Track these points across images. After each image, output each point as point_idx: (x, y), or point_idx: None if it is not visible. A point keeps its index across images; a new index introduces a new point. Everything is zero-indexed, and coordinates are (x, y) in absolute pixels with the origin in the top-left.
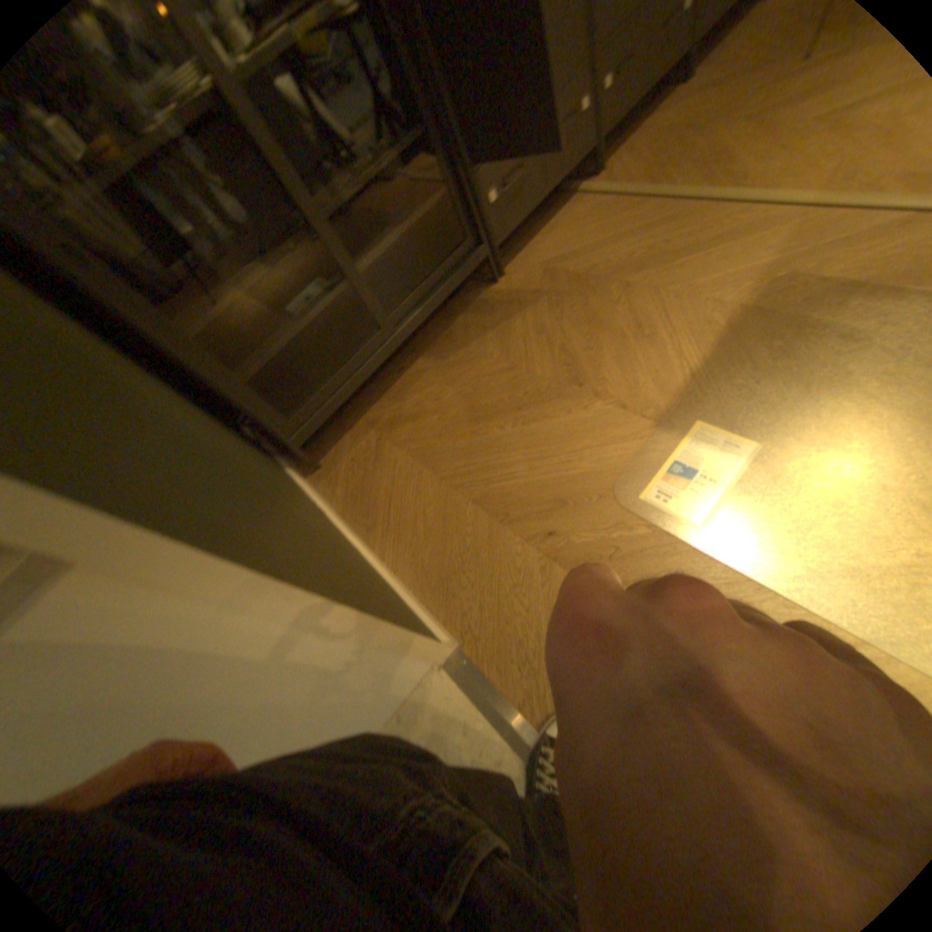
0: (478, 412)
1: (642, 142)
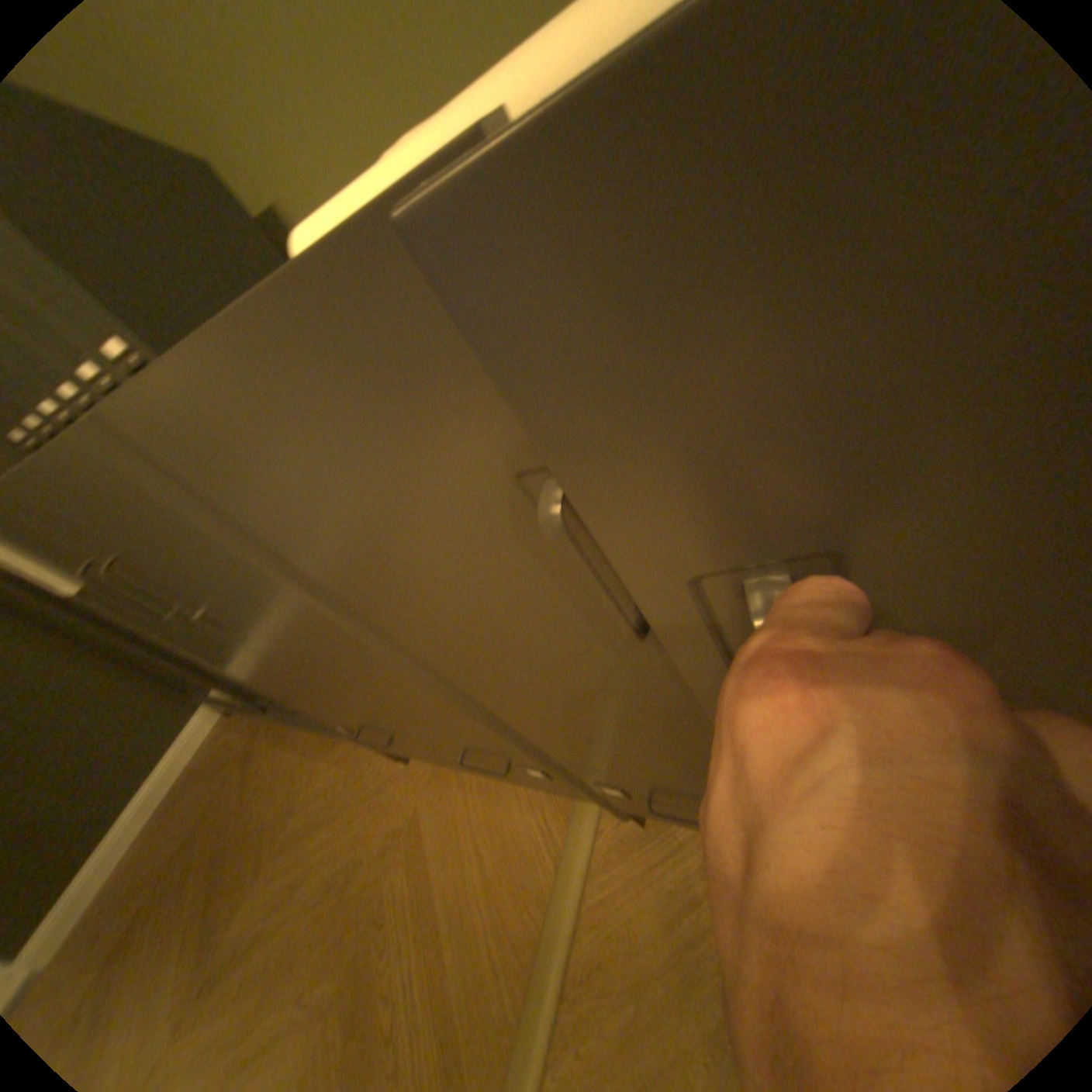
0: (223, 858)
1: None
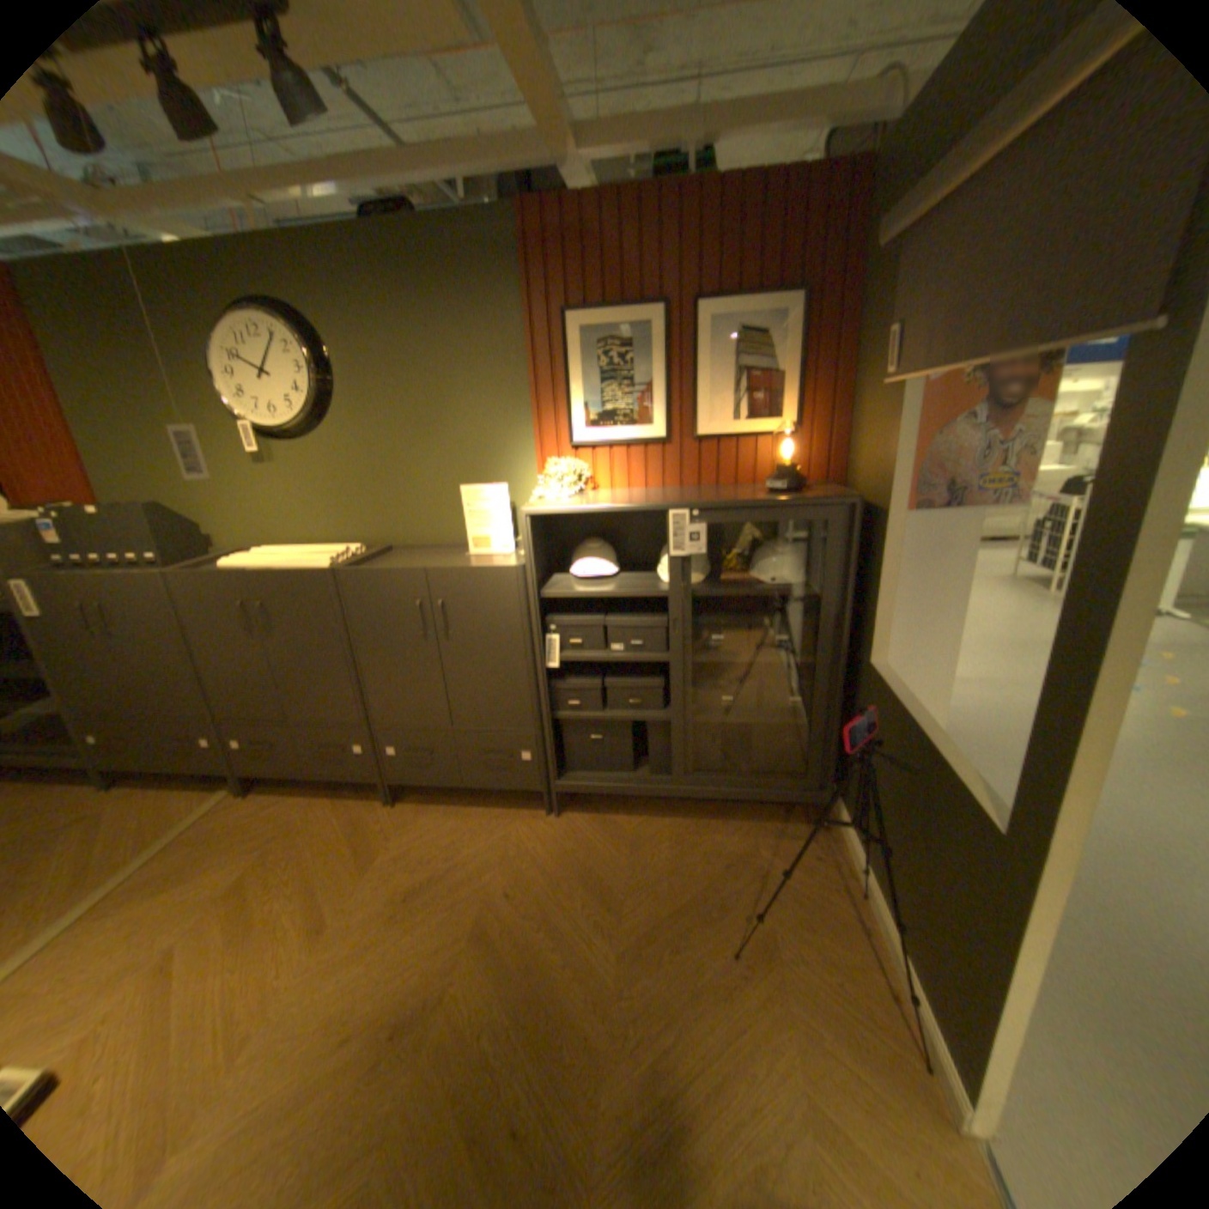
0: None
1: (272, 811)
